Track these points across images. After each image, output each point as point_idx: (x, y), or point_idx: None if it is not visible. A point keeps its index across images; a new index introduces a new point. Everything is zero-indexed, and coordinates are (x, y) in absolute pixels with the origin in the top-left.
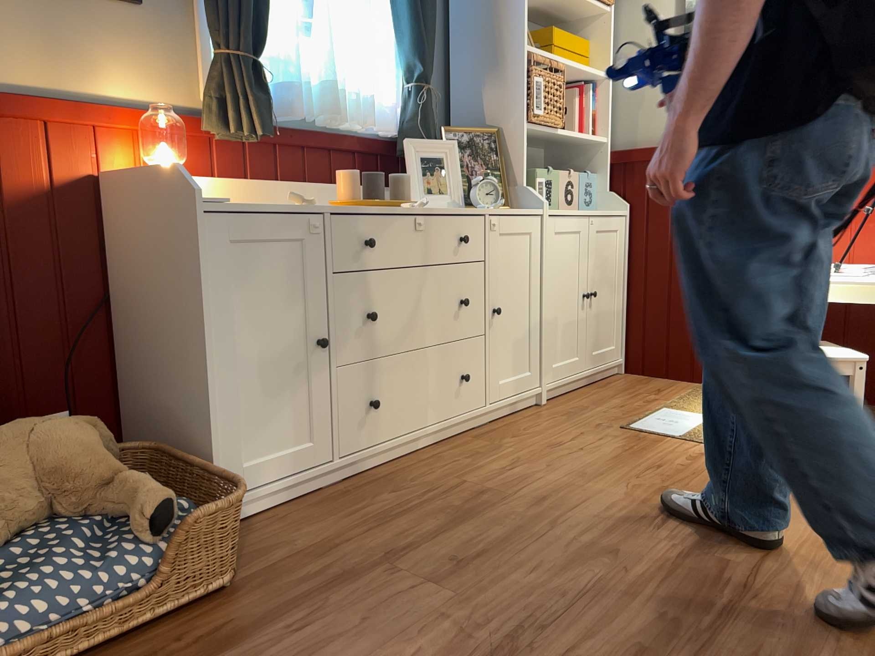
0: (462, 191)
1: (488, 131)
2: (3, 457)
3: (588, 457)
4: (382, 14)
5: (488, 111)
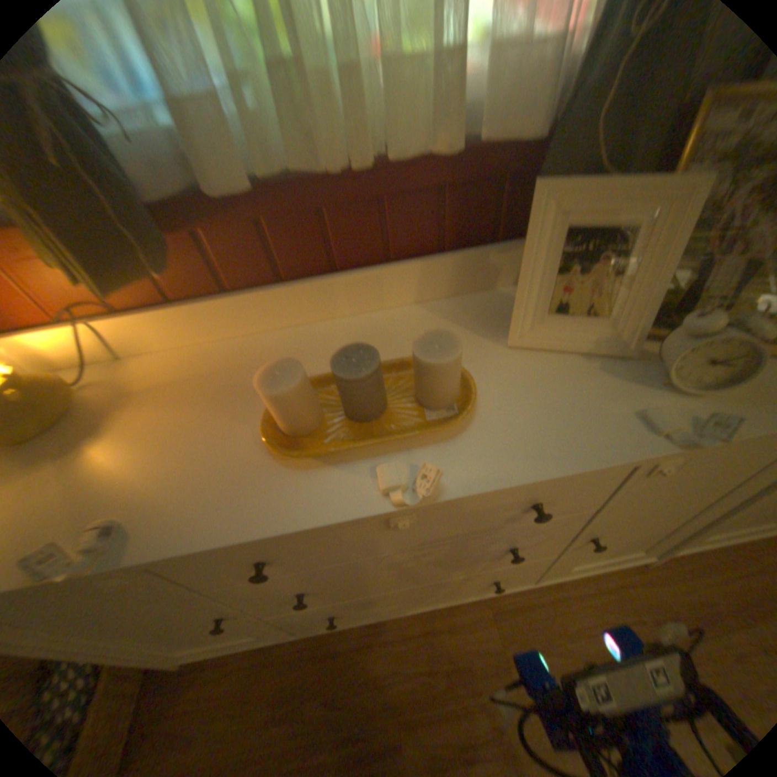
0: (653, 322)
1: None
2: None
3: None
4: None
5: None
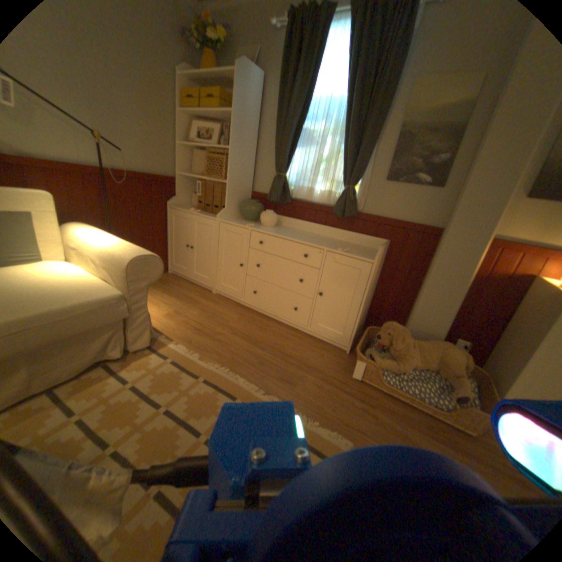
0: None
1: None
2: (435, 351)
3: None
4: None
5: None
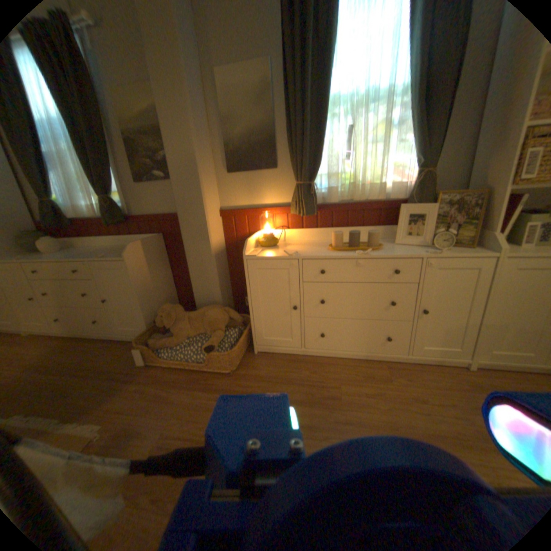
0: (431, 236)
1: (486, 189)
2: (201, 316)
3: (421, 422)
4: (407, 128)
5: (489, 174)
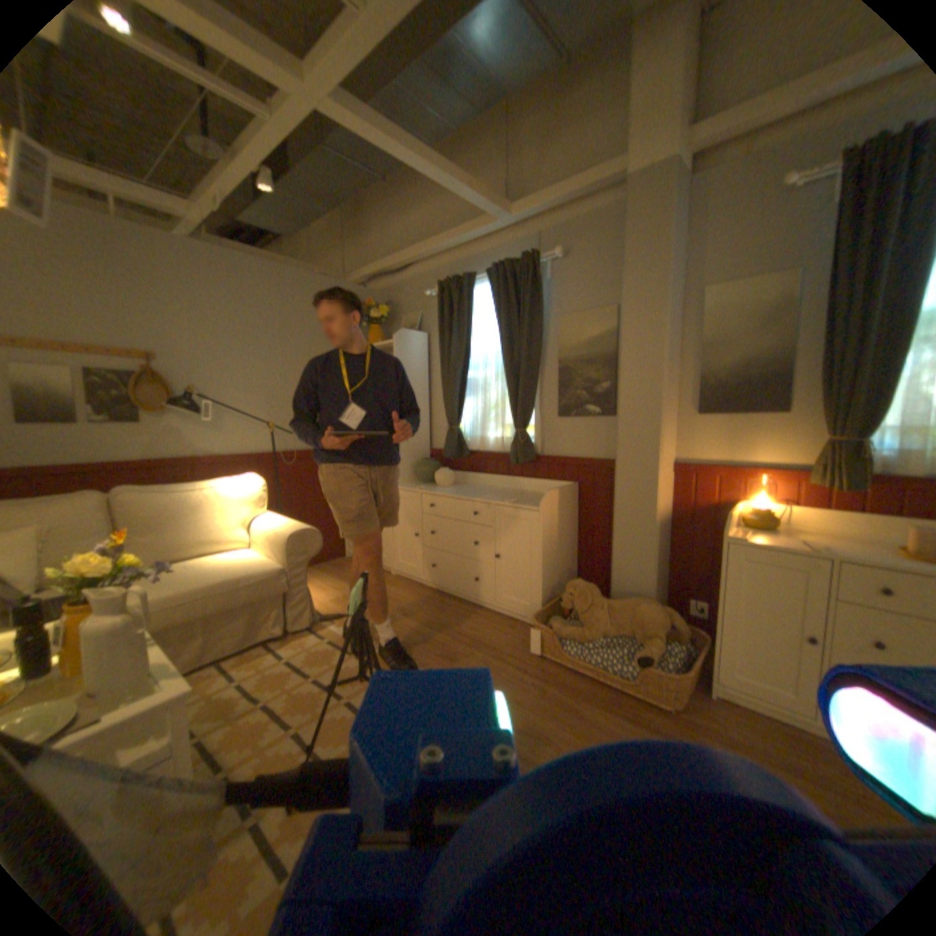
0: None
1: None
2: (628, 610)
3: None
4: None
5: None
